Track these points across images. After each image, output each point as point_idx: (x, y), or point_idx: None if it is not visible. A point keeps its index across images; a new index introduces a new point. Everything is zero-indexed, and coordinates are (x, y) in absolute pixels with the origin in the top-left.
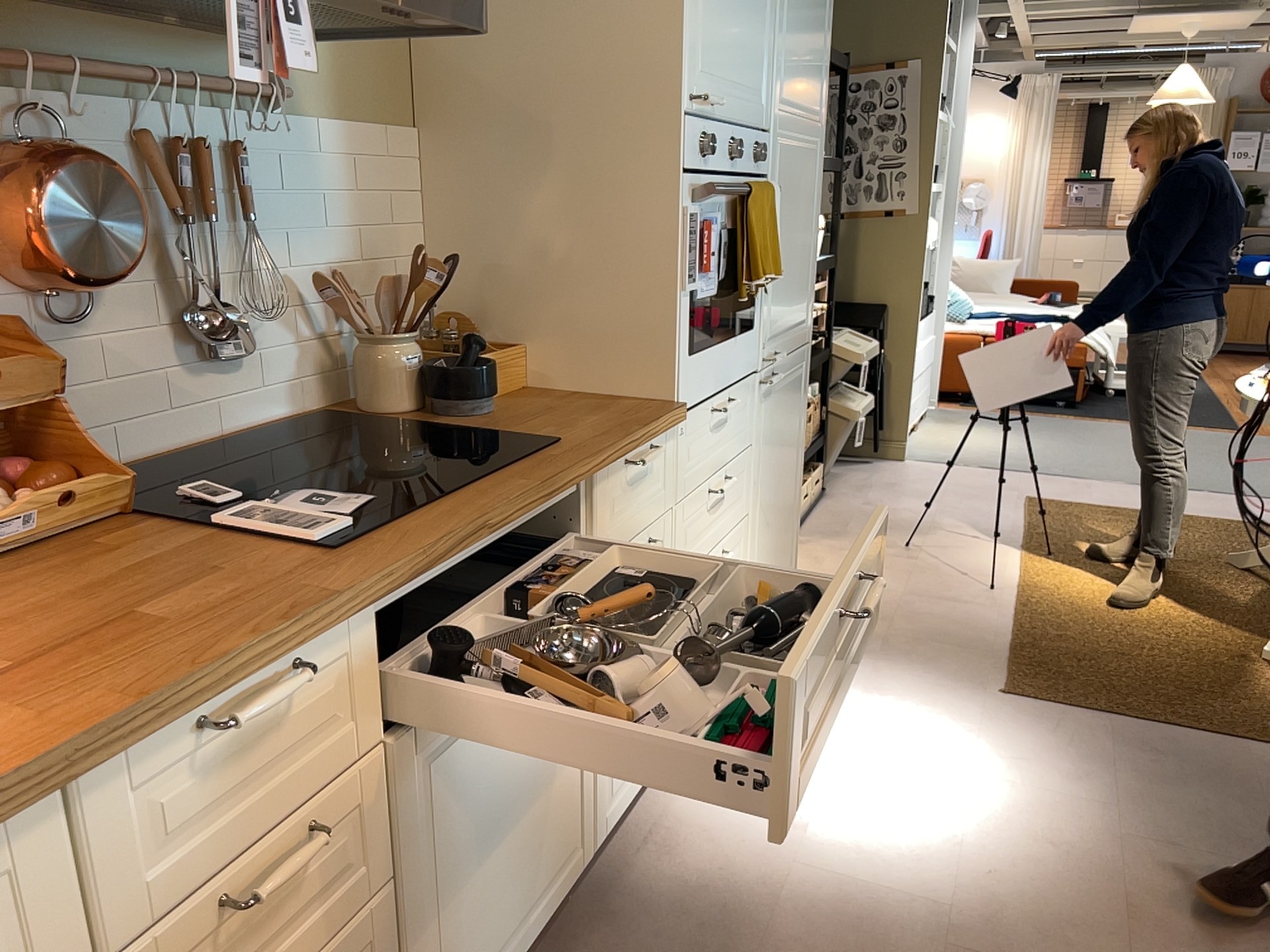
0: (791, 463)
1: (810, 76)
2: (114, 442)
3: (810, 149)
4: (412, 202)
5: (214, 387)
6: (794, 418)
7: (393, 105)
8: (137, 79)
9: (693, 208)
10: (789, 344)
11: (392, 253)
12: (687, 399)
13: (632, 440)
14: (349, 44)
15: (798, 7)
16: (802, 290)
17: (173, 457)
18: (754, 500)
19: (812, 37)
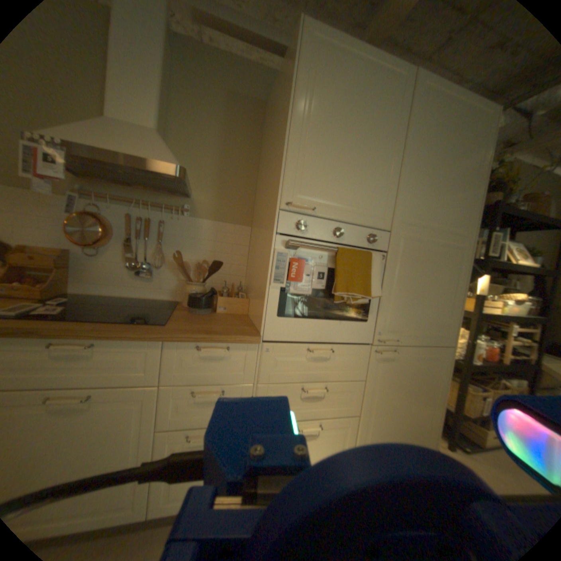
0: (426, 407)
1: (452, 209)
2: (96, 289)
3: (455, 246)
4: (241, 248)
5: (137, 284)
6: (431, 383)
7: (239, 218)
8: (124, 199)
9: (285, 249)
10: (421, 341)
11: (226, 262)
12: (274, 336)
13: (191, 337)
14: (221, 198)
15: (433, 174)
16: (442, 317)
17: (115, 299)
18: (367, 412)
19: (455, 191)
